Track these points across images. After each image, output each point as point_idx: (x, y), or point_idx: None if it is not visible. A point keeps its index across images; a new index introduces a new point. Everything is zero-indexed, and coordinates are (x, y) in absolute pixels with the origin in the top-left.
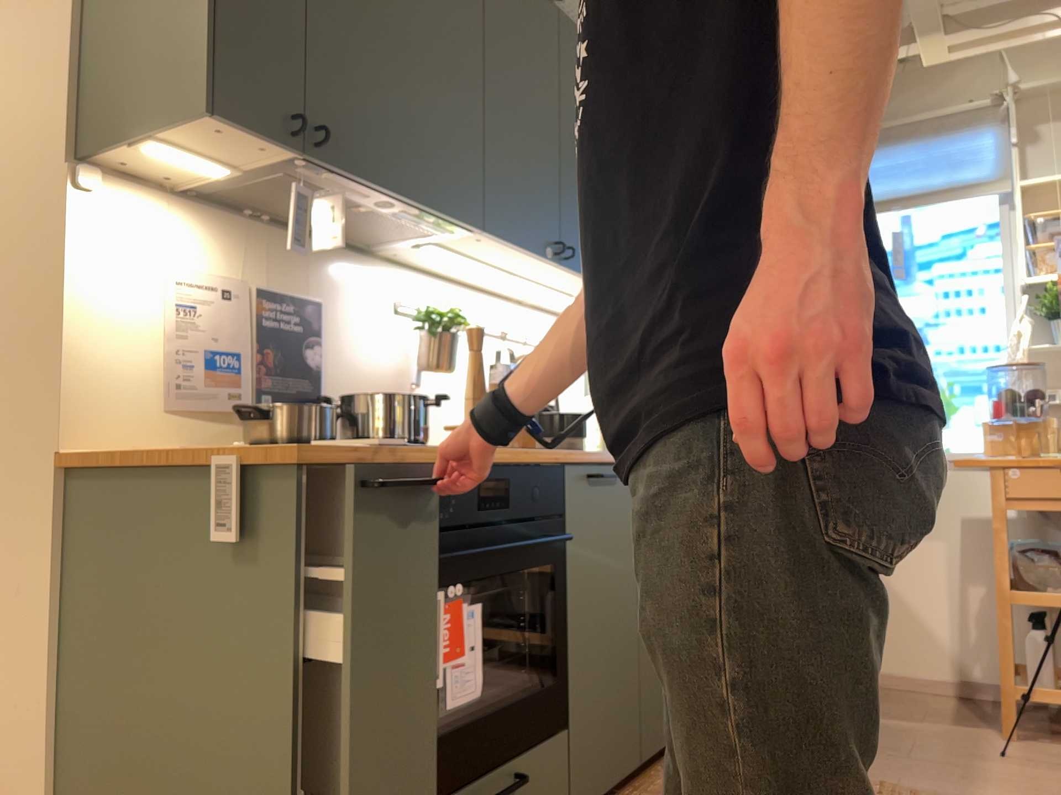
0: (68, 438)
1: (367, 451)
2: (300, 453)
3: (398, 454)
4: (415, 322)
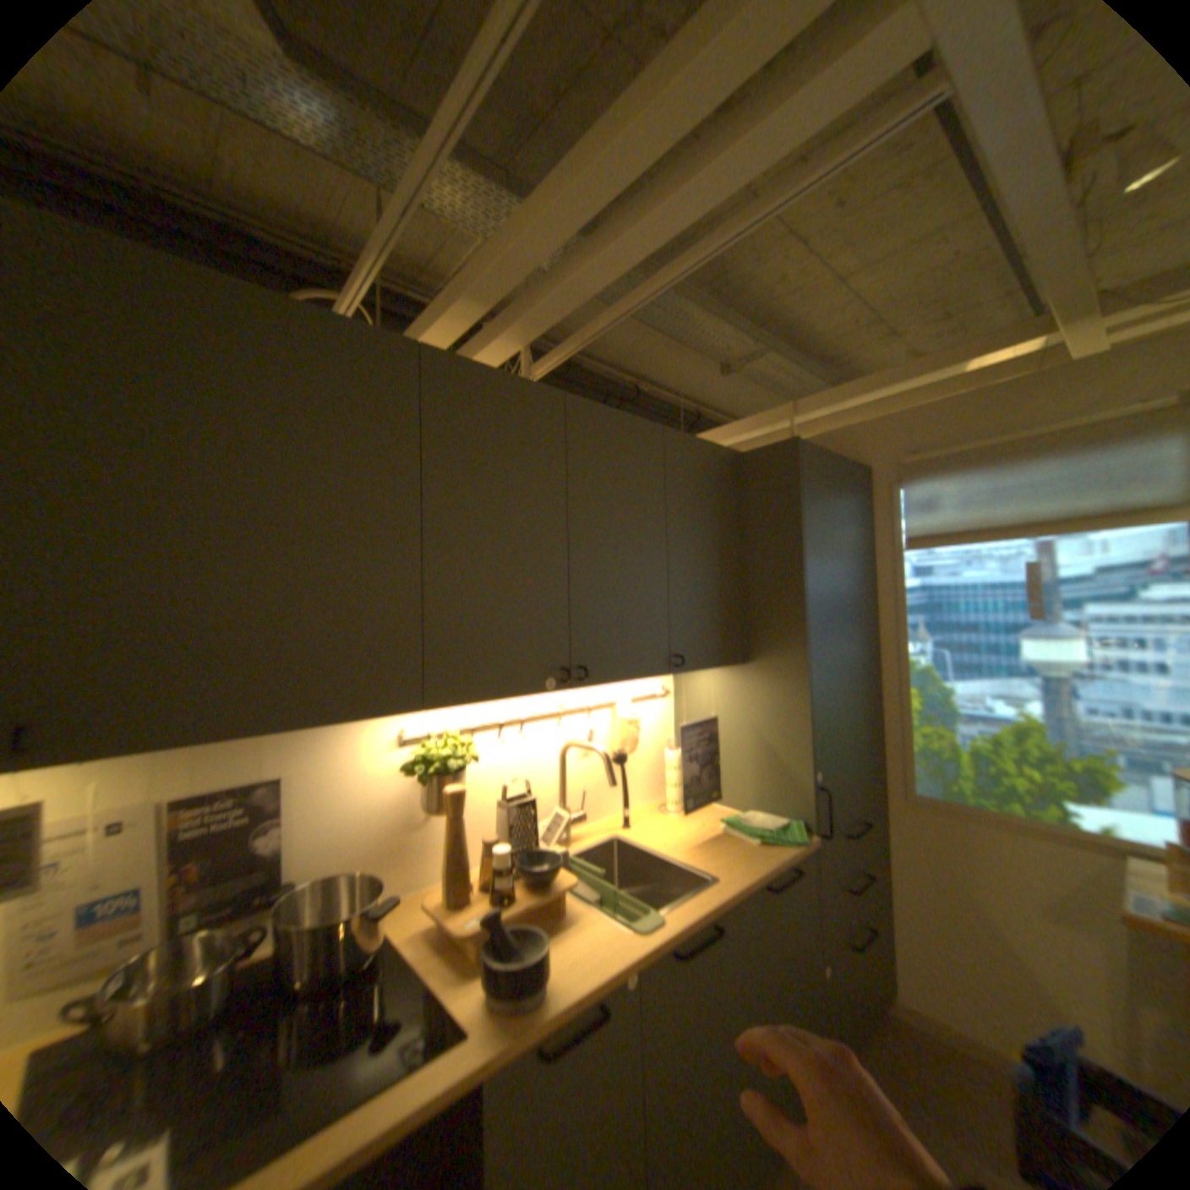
0: None
1: None
2: None
3: None
4: (408, 767)
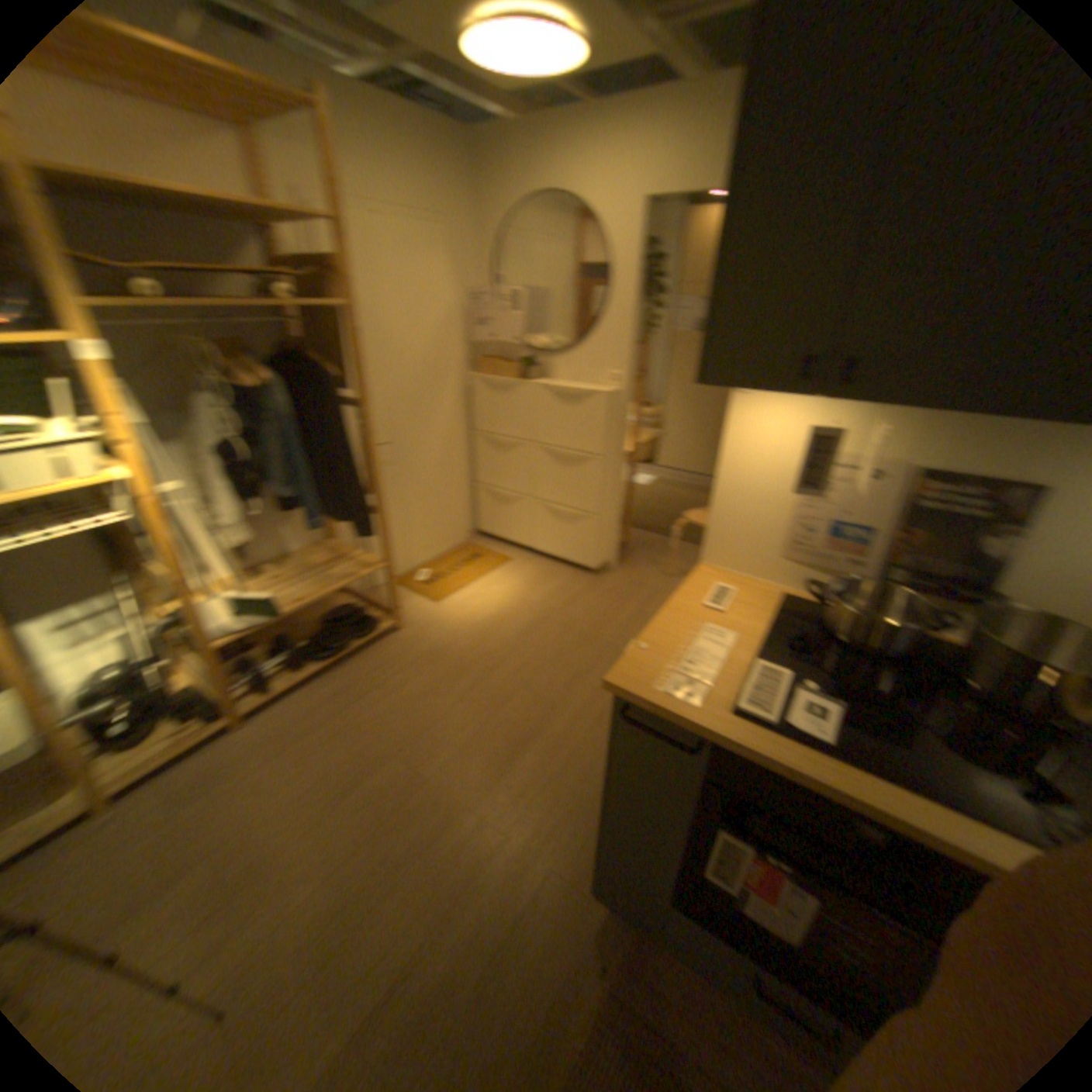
0: (710, 557)
1: (698, 714)
2: (609, 688)
3: (712, 738)
4: None
